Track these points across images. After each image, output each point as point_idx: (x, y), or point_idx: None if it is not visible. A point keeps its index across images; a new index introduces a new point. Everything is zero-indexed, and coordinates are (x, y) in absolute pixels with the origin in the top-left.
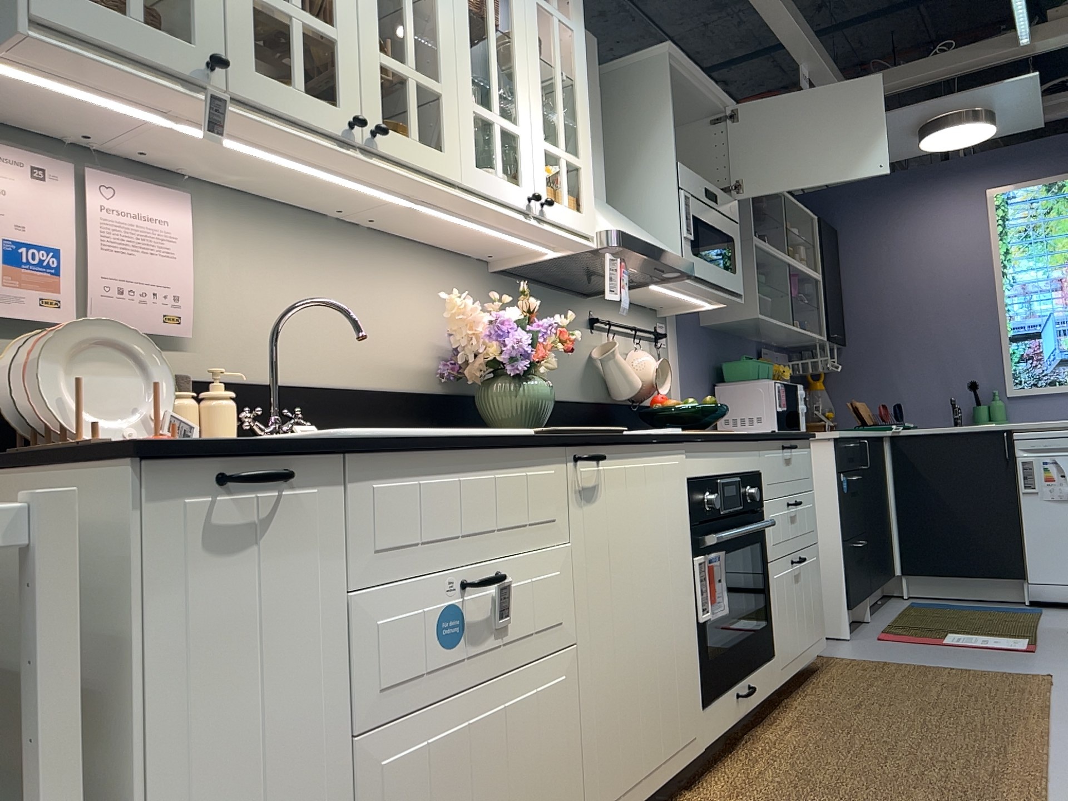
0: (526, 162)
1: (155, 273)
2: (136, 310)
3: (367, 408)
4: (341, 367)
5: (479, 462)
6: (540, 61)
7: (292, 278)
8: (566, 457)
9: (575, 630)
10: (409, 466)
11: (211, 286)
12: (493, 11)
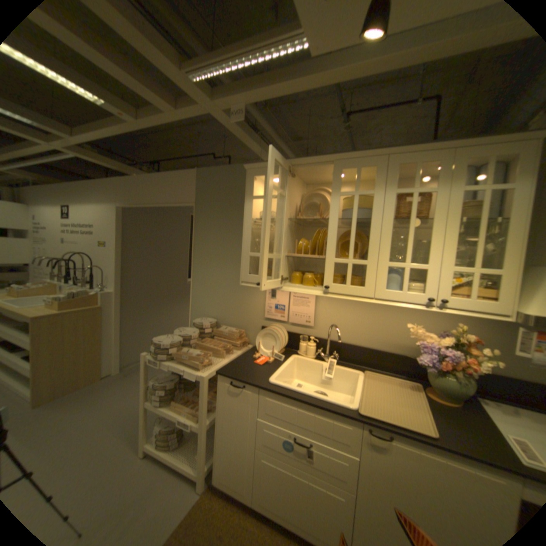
0: (431, 281)
1: (304, 310)
2: (299, 319)
3: (377, 356)
4: (368, 340)
5: (309, 408)
6: (460, 223)
7: (350, 311)
8: (363, 427)
9: (357, 491)
10: (280, 398)
11: (322, 313)
12: (414, 214)
